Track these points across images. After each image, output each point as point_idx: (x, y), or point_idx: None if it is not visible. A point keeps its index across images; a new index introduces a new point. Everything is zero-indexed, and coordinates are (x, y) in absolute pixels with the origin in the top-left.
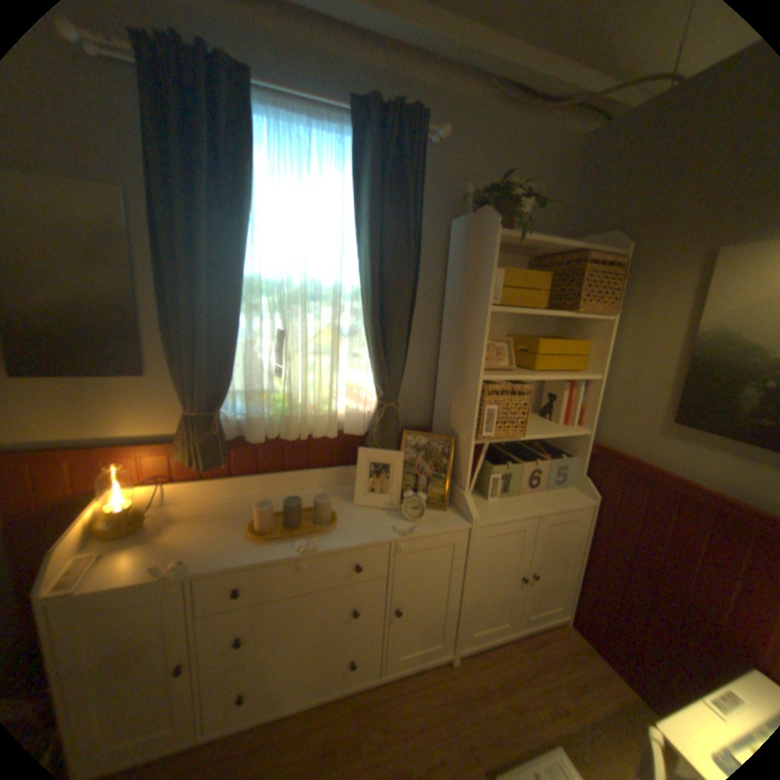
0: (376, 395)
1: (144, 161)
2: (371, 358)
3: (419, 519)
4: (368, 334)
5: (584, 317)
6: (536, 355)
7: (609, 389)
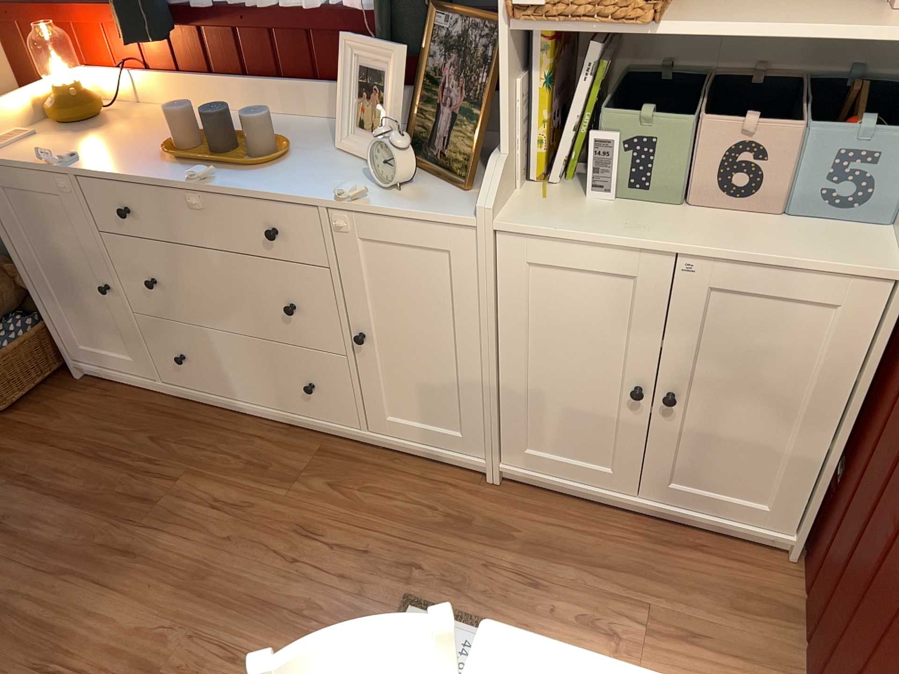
0: None
1: None
2: None
3: (393, 187)
4: None
5: None
6: None
7: None
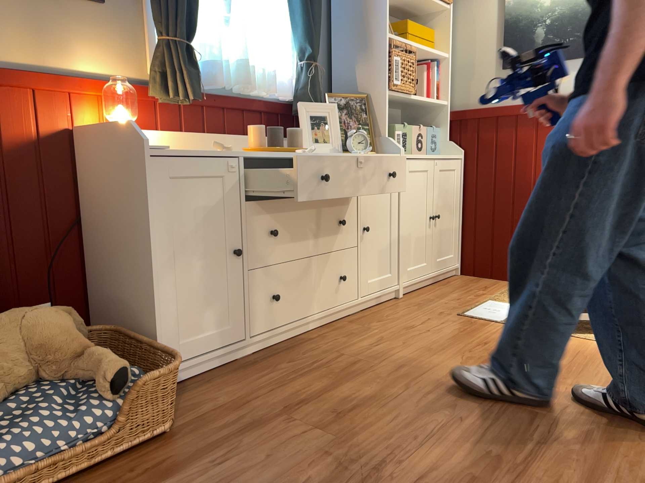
0: (300, 59)
1: None
2: (297, 19)
3: (364, 150)
4: None
5: (429, 9)
6: (405, 35)
7: (453, 66)
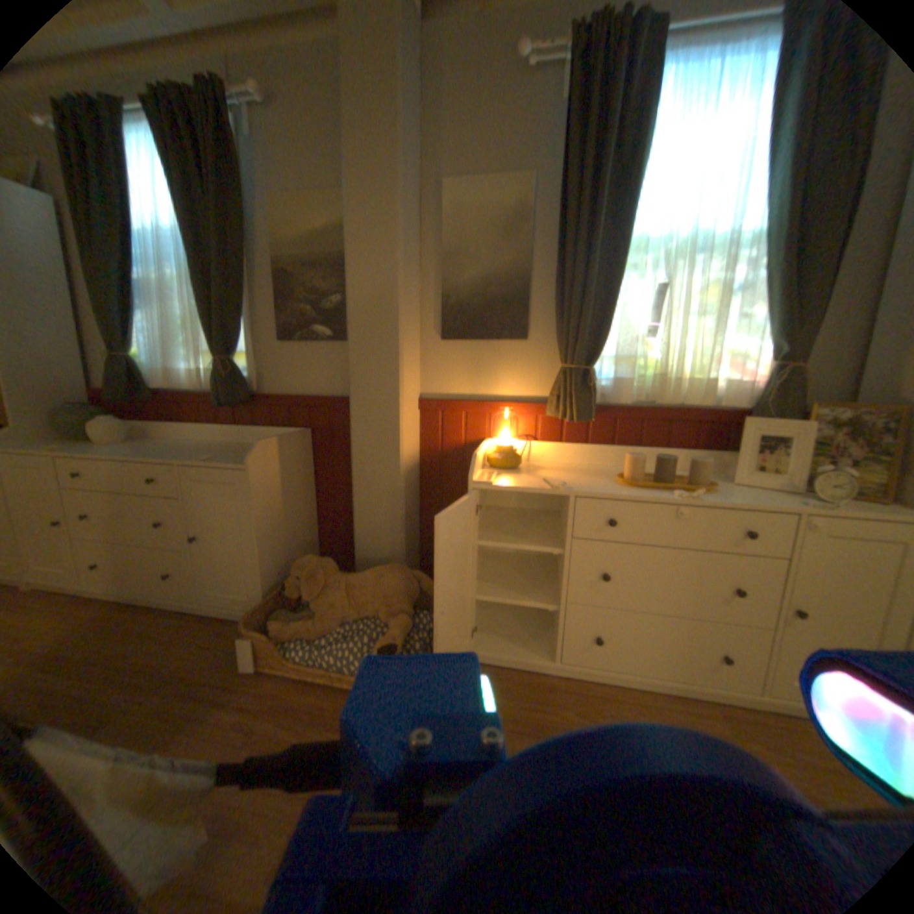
0: (774, 358)
1: (567, 136)
2: (775, 308)
3: (843, 501)
4: (774, 278)
5: None
6: None
7: None
